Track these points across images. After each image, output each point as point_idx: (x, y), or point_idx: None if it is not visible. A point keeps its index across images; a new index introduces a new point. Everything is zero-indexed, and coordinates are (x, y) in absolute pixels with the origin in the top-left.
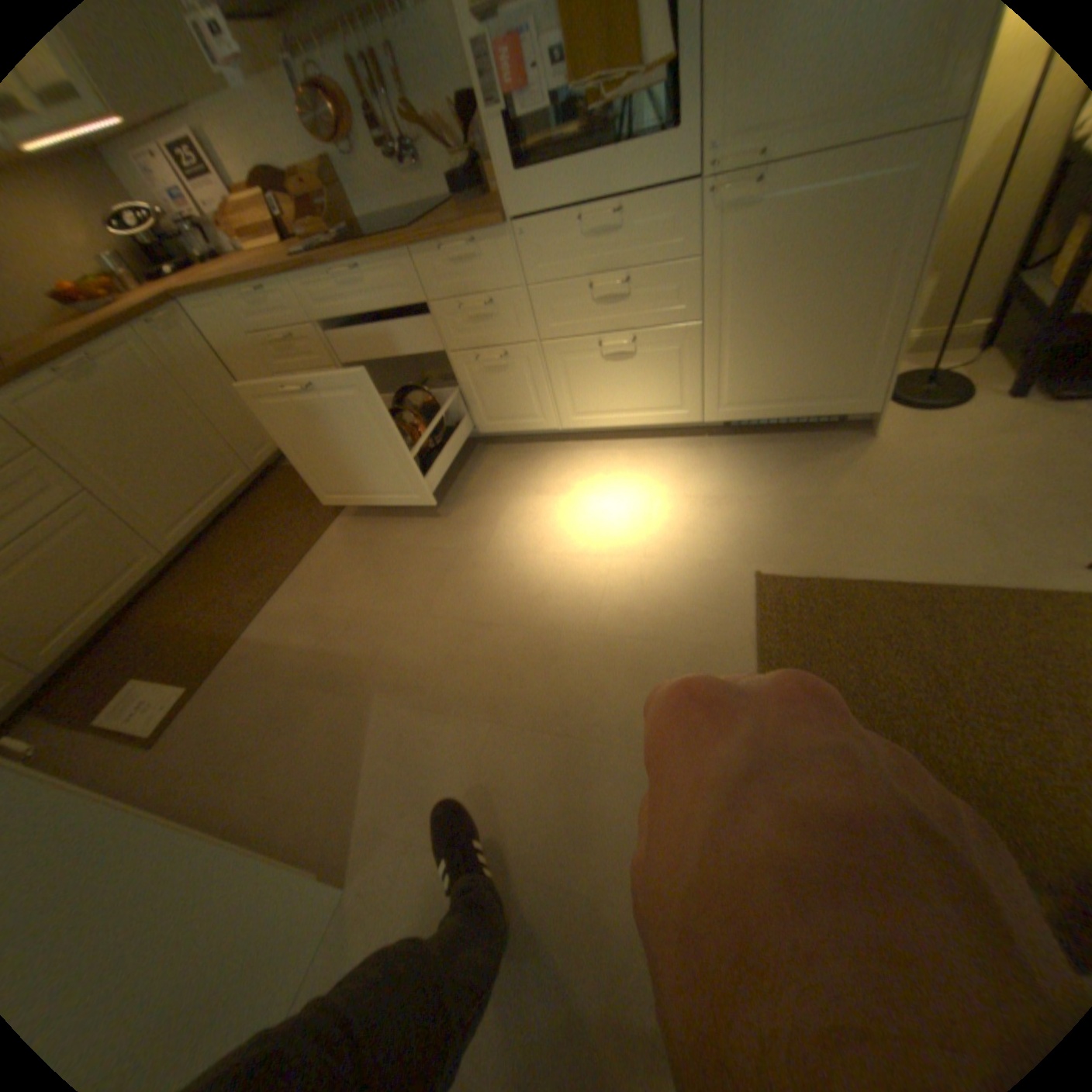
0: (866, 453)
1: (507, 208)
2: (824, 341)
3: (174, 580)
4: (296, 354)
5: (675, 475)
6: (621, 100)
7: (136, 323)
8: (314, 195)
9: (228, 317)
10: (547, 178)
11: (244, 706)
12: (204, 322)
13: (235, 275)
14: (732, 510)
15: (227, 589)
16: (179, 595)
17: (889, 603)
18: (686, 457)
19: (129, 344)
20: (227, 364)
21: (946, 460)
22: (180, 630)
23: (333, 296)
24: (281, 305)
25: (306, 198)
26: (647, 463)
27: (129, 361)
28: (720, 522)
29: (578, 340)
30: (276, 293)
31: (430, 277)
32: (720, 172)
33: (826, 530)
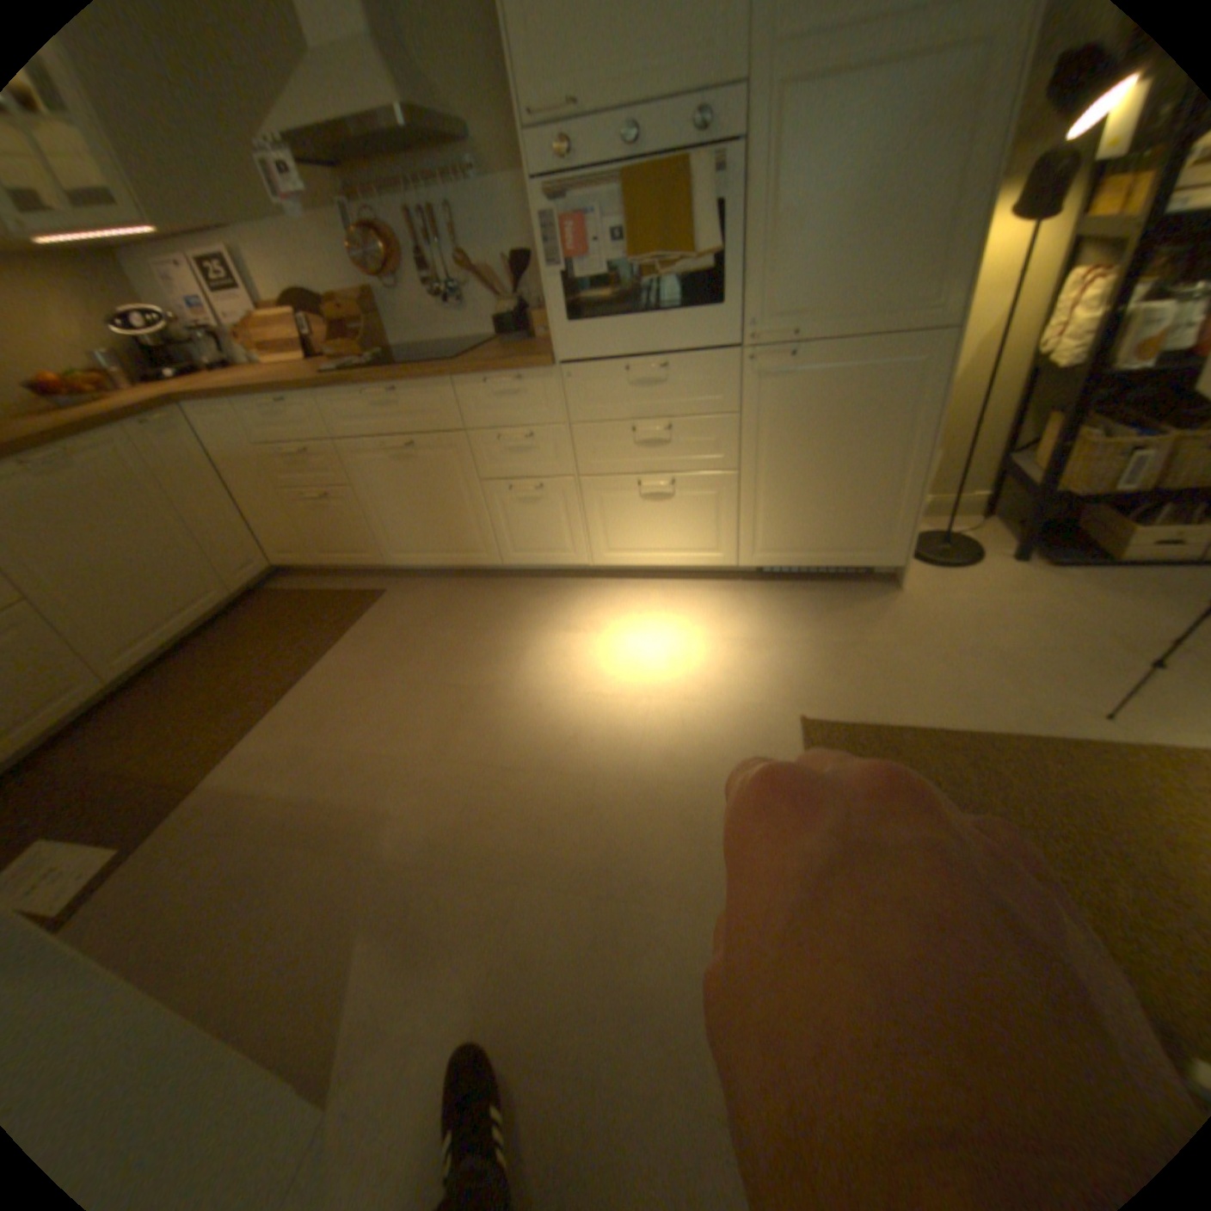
0: (896, 605)
1: (558, 353)
2: (852, 497)
3: (116, 716)
4: (311, 470)
5: (712, 617)
6: (674, 277)
7: (132, 423)
8: (351, 321)
9: (238, 427)
10: (600, 332)
11: (201, 872)
12: (209, 429)
13: (258, 386)
14: (772, 655)
15: (188, 727)
16: (122, 734)
17: (935, 751)
18: (722, 600)
19: (118, 444)
20: (225, 474)
21: (969, 614)
22: (120, 777)
23: (365, 416)
24: (303, 419)
25: (341, 322)
26: (683, 605)
27: (114, 461)
28: (761, 666)
29: (618, 479)
30: (300, 408)
31: (472, 407)
32: (759, 345)
33: (867, 677)
